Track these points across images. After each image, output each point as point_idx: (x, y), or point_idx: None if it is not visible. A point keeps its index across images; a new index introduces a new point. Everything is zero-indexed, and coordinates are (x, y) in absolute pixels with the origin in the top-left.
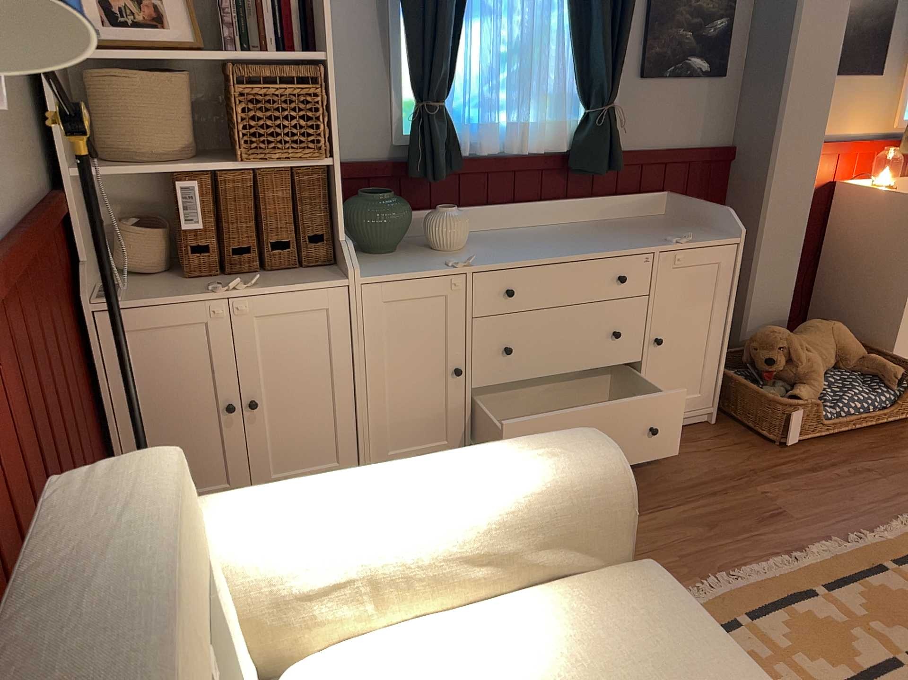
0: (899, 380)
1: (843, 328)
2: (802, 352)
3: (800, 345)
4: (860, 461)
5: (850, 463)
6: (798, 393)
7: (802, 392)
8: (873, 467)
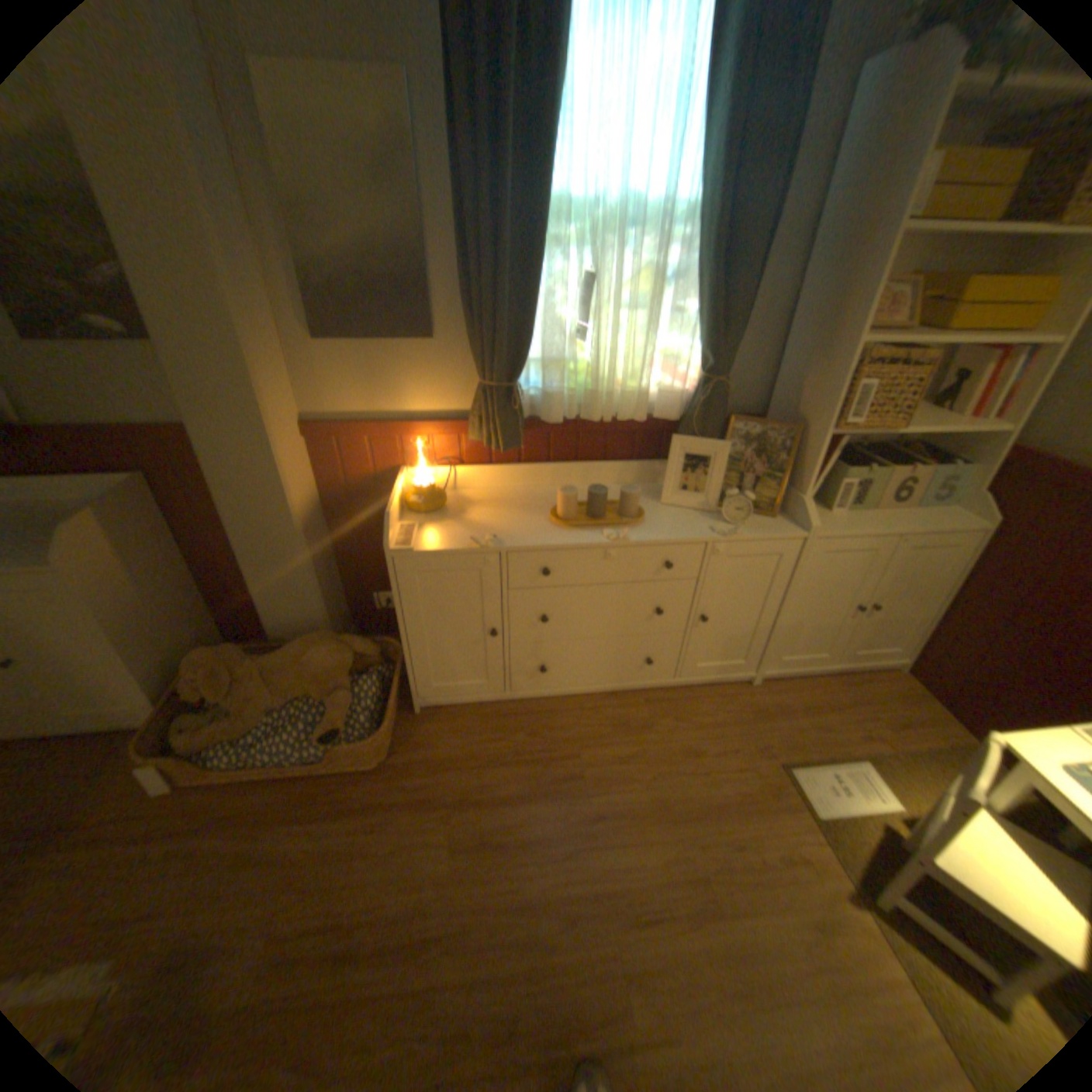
0: (365, 725)
1: (319, 654)
2: (242, 680)
3: (231, 674)
4: (211, 833)
5: (193, 836)
6: (193, 734)
7: (208, 731)
8: (203, 851)
